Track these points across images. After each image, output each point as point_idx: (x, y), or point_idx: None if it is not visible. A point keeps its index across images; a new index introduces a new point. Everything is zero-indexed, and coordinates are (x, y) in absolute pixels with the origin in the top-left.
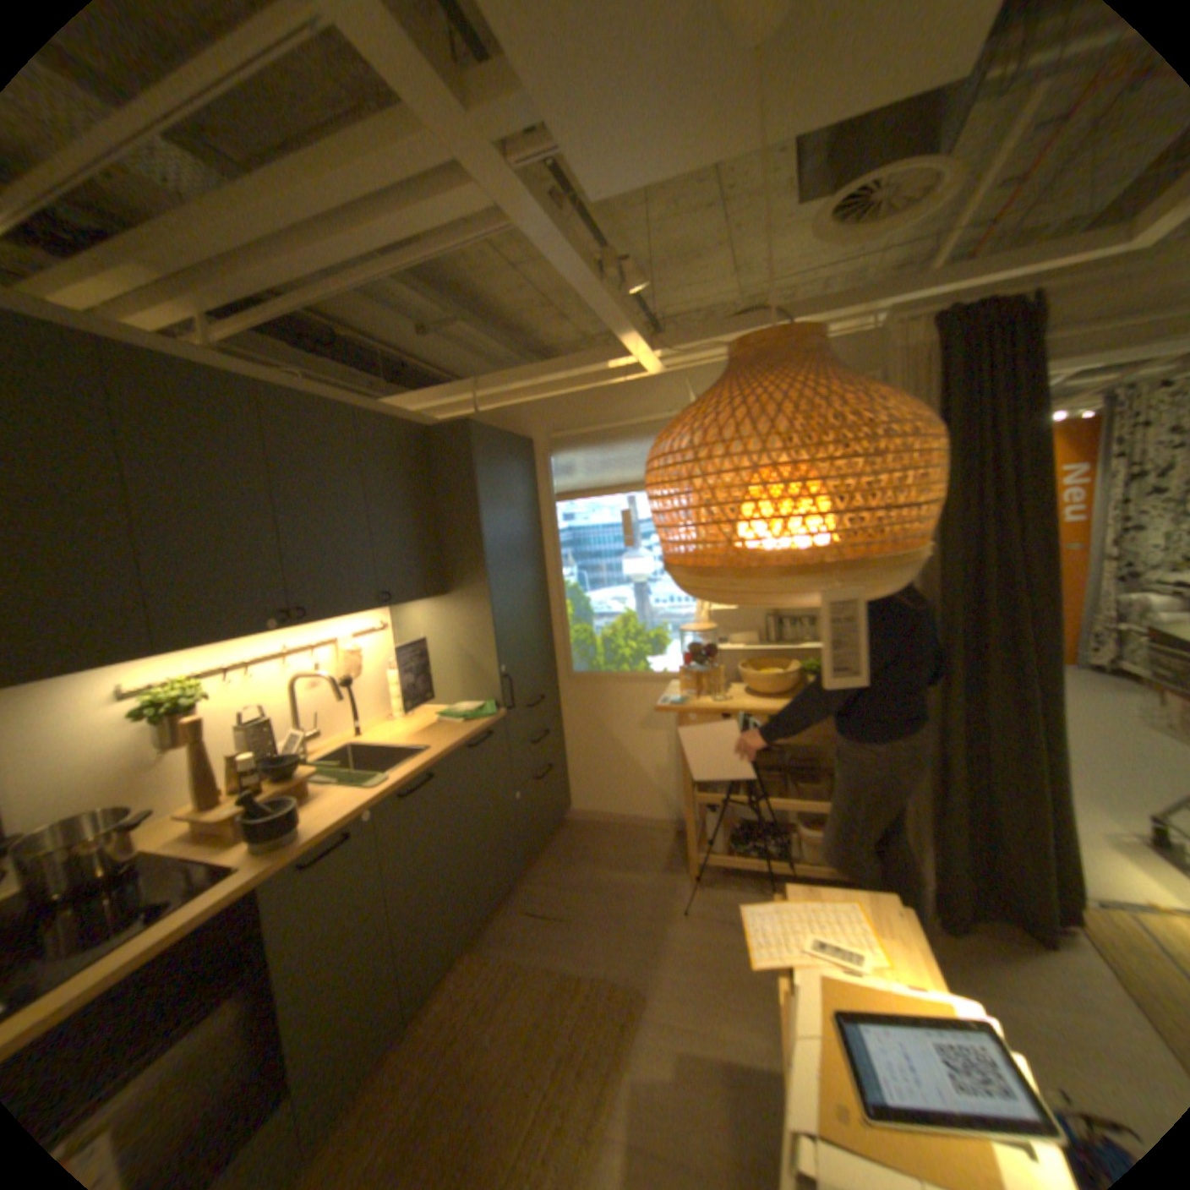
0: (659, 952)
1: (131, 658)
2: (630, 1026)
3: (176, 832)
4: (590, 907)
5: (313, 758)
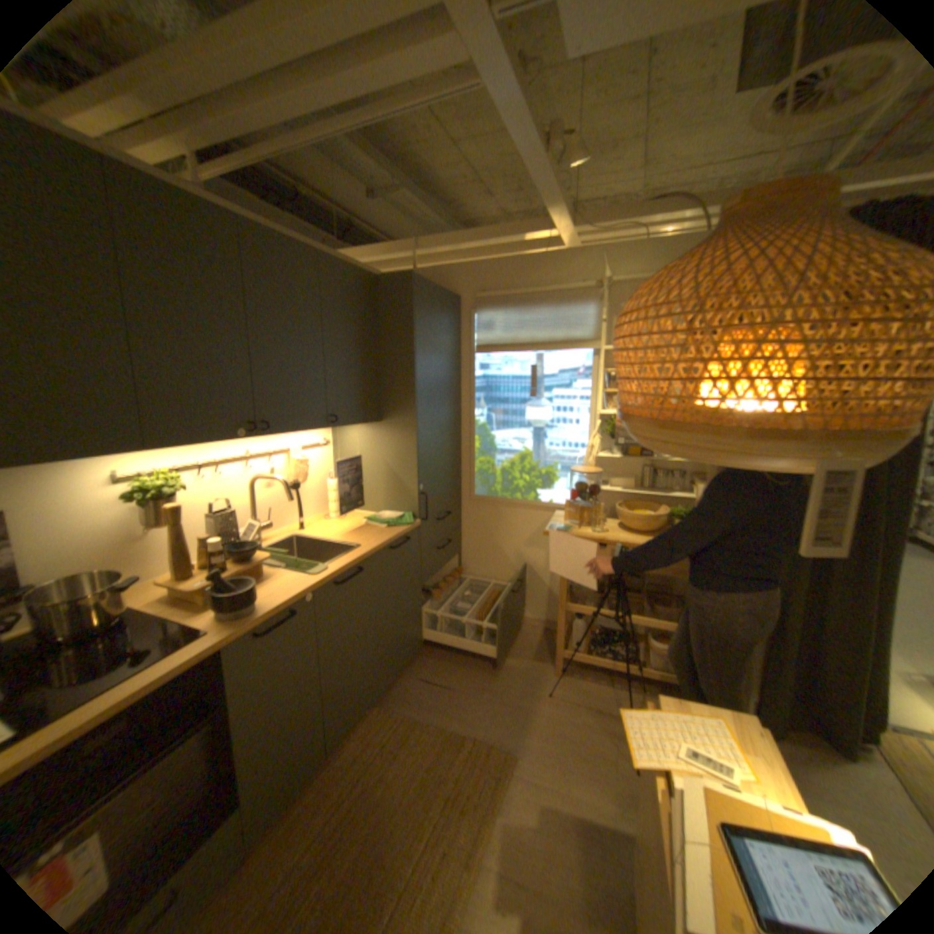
0: (528, 723)
1: (125, 450)
2: (504, 780)
3: (157, 593)
4: (474, 680)
5: (266, 543)
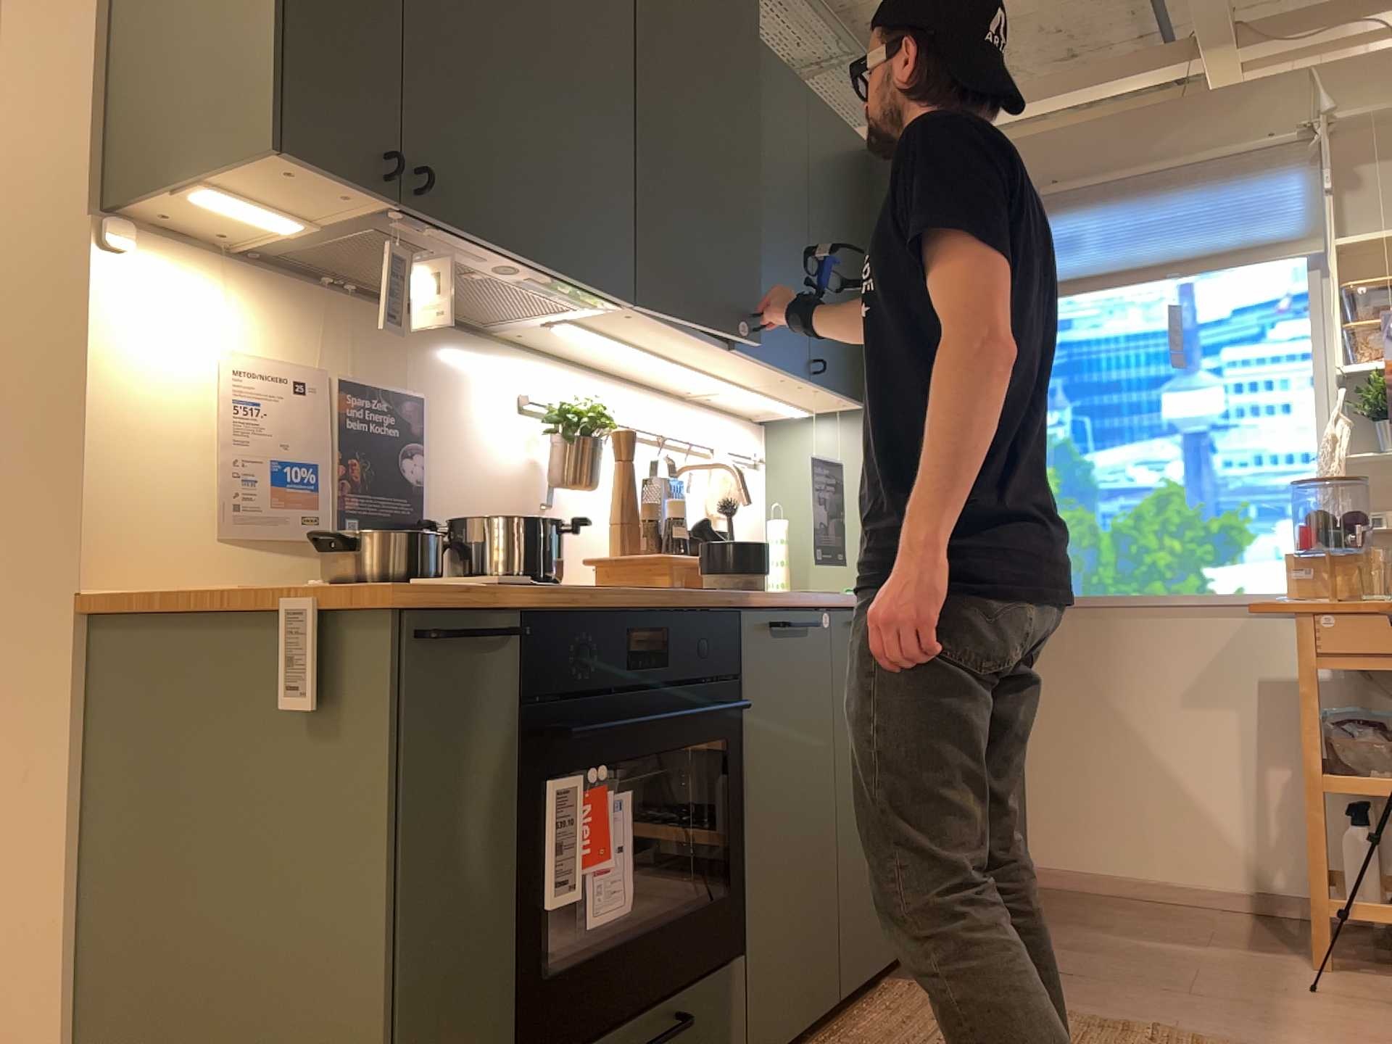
0: (1278, 1017)
1: (606, 303)
2: None
3: None
4: (1113, 964)
5: None
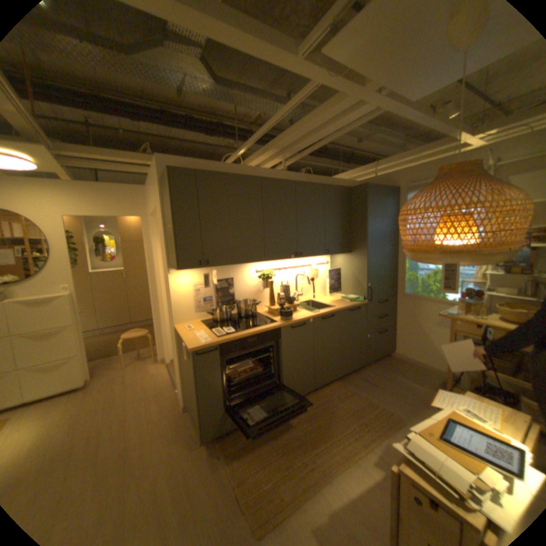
0: (419, 414)
1: (260, 261)
2: (395, 429)
3: (264, 310)
4: (392, 388)
5: (299, 301)
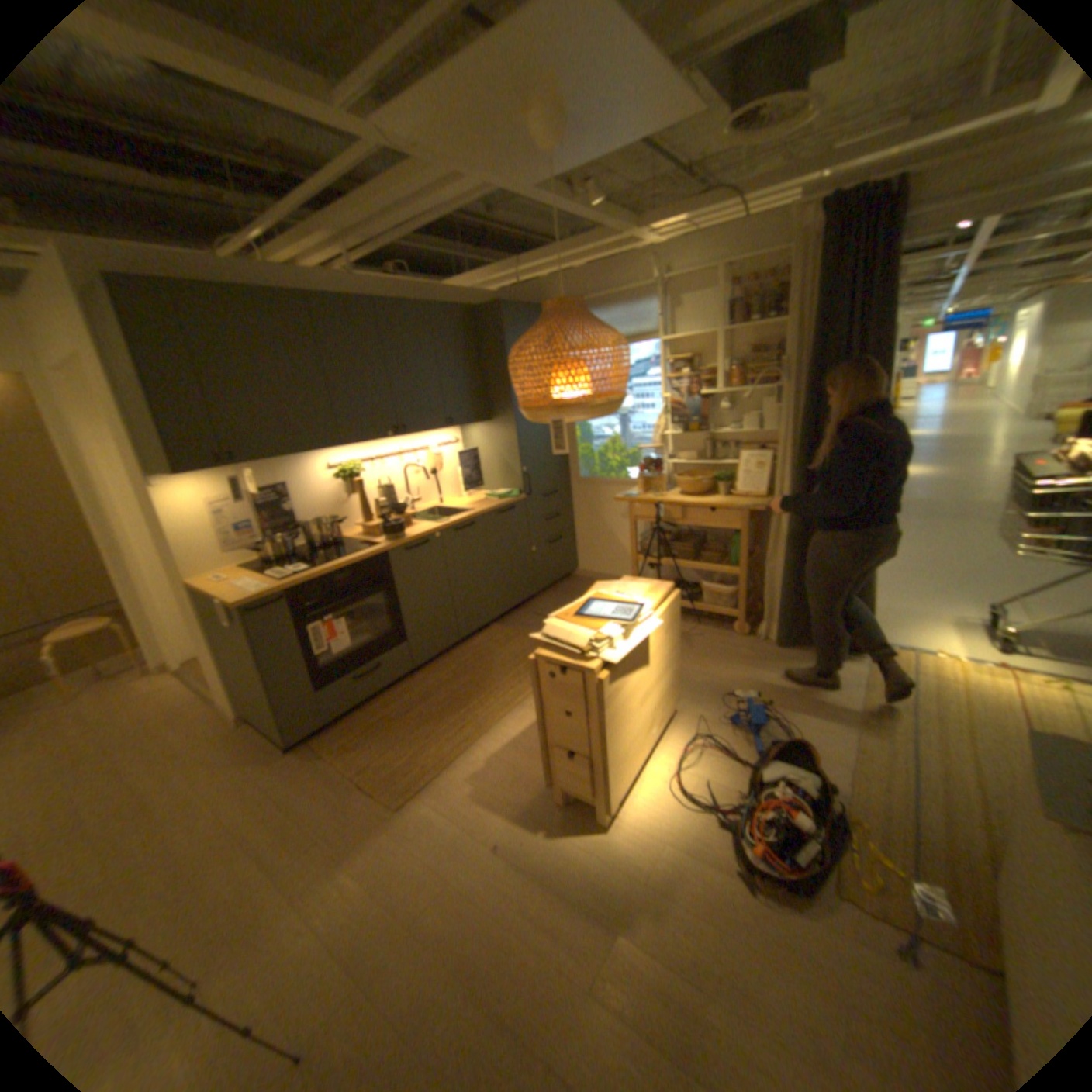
0: None
1: (329, 447)
2: None
3: (354, 533)
4: None
5: (415, 511)
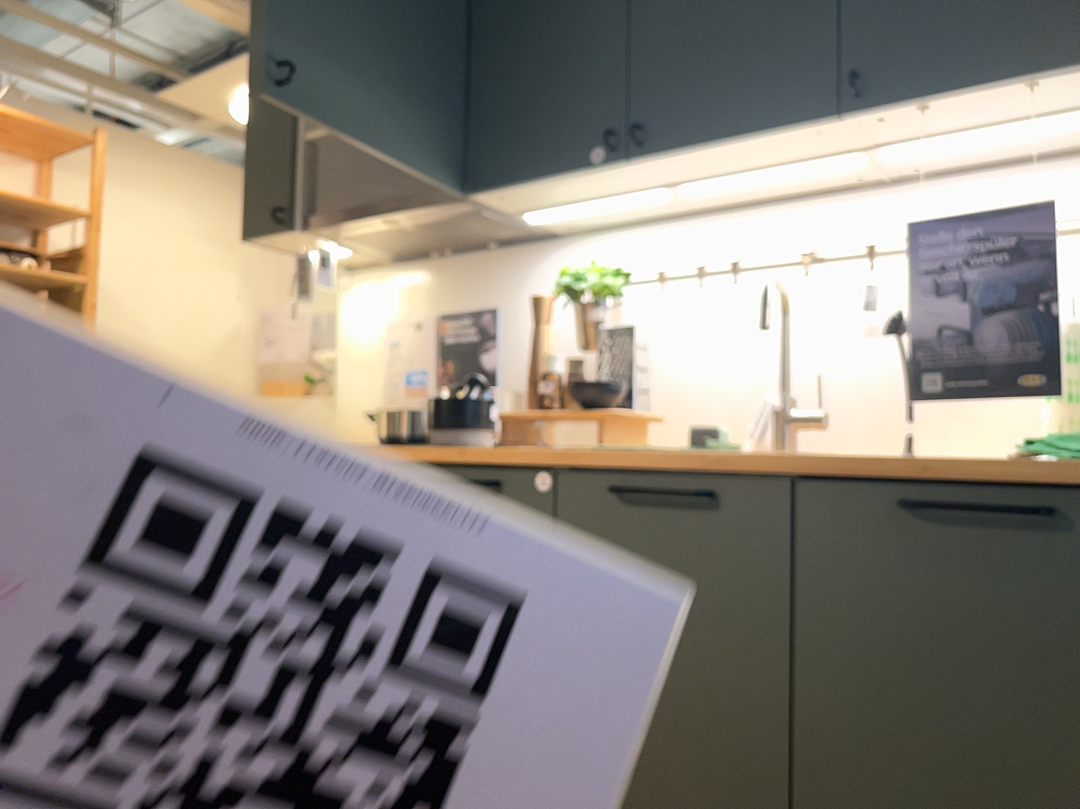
0: None
1: (475, 200)
2: None
3: None
4: None
5: None
